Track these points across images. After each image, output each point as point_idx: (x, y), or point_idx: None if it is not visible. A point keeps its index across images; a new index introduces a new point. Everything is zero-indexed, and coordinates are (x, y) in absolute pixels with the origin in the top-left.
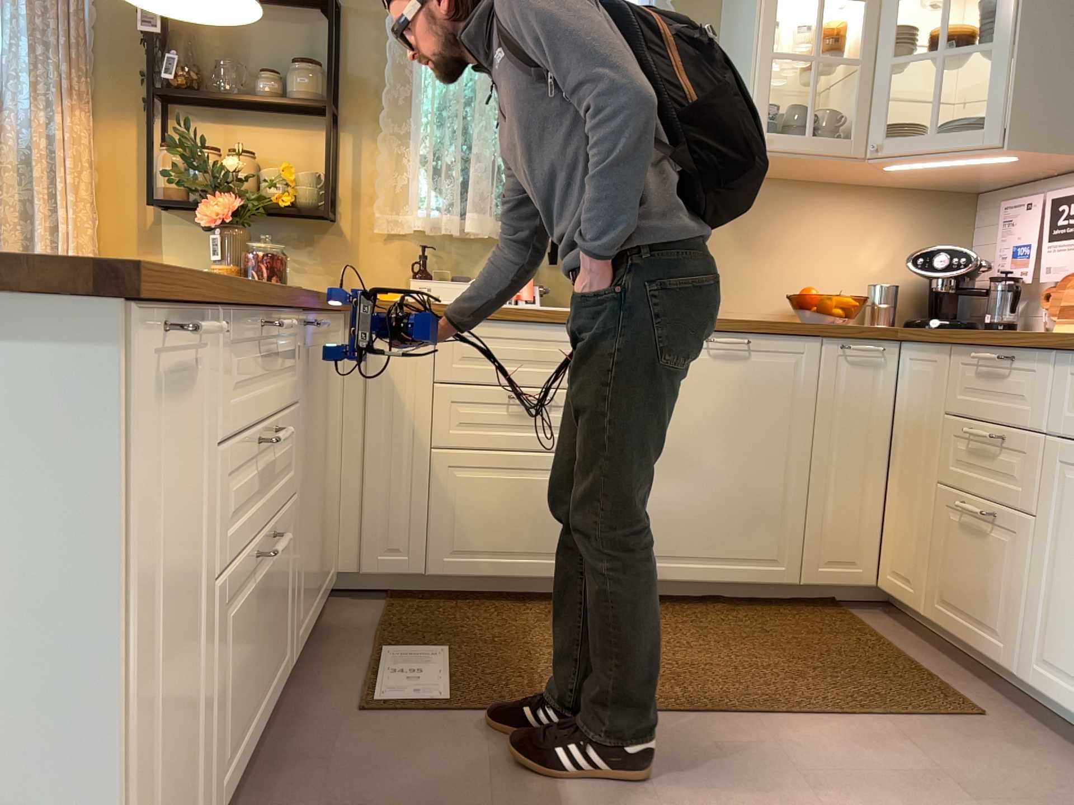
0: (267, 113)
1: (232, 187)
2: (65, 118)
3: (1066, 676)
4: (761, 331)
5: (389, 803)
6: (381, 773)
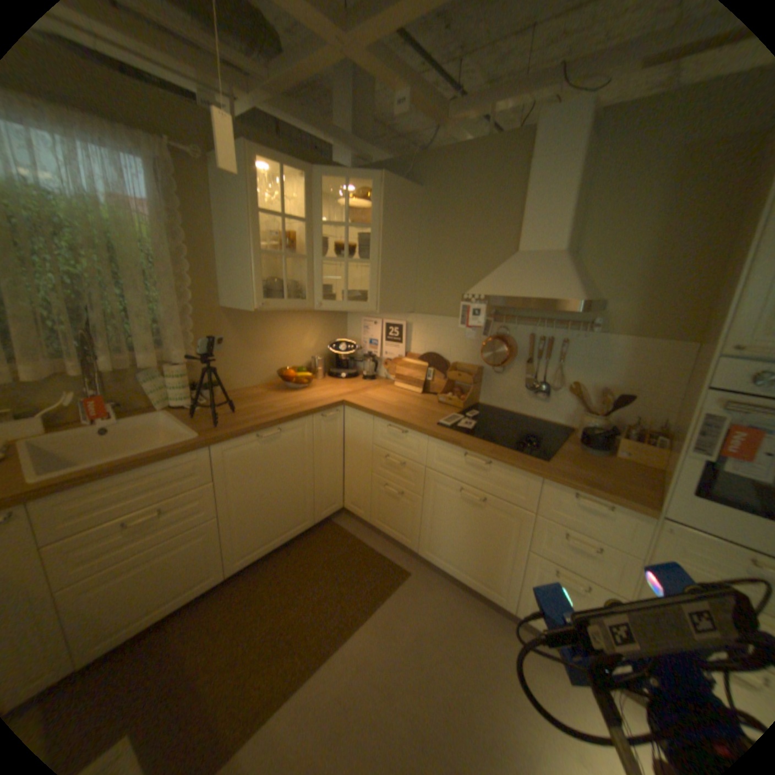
0: None
1: None
2: None
3: (439, 556)
4: (284, 423)
5: None
6: None
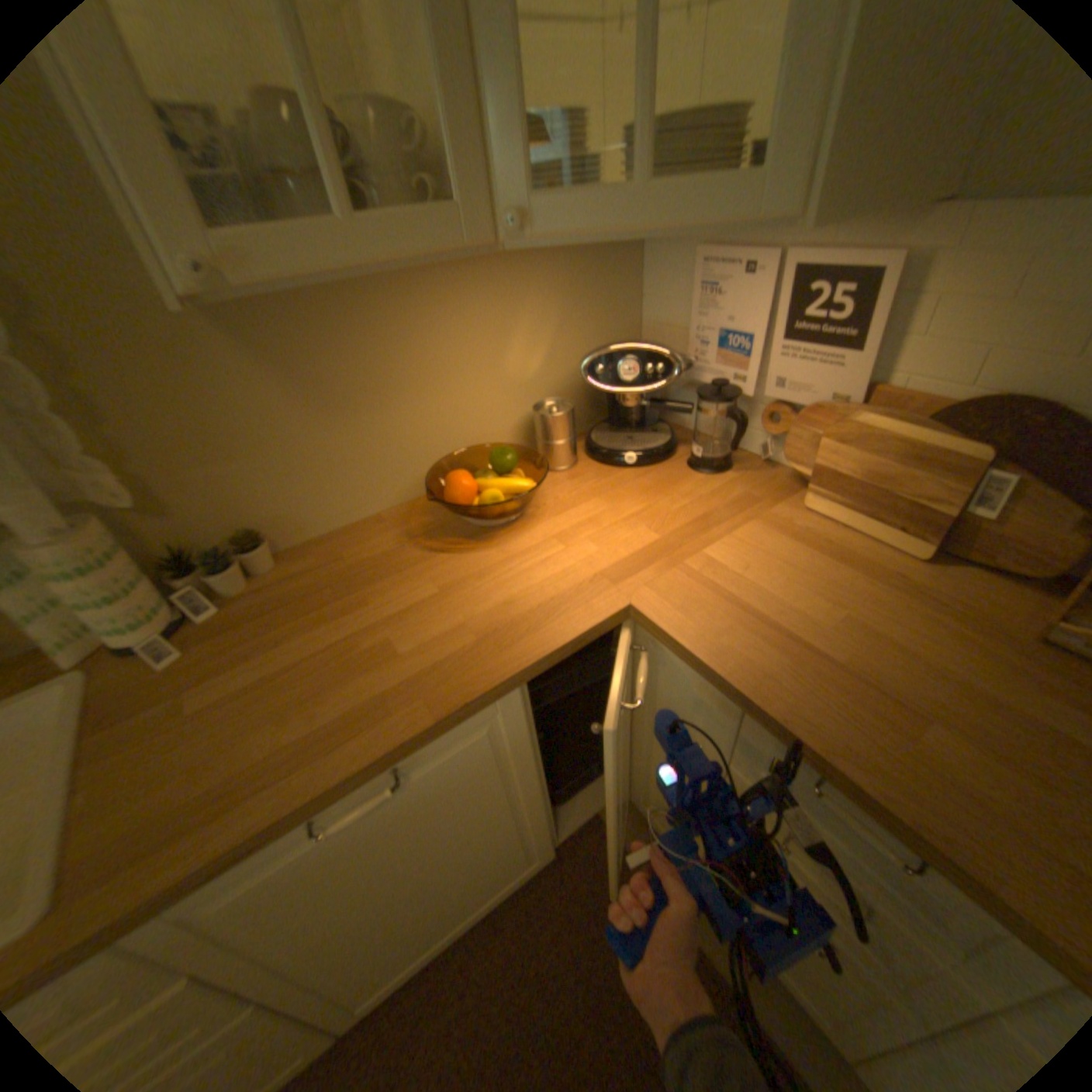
0: None
1: None
2: None
3: None
4: (413, 753)
5: None
6: None
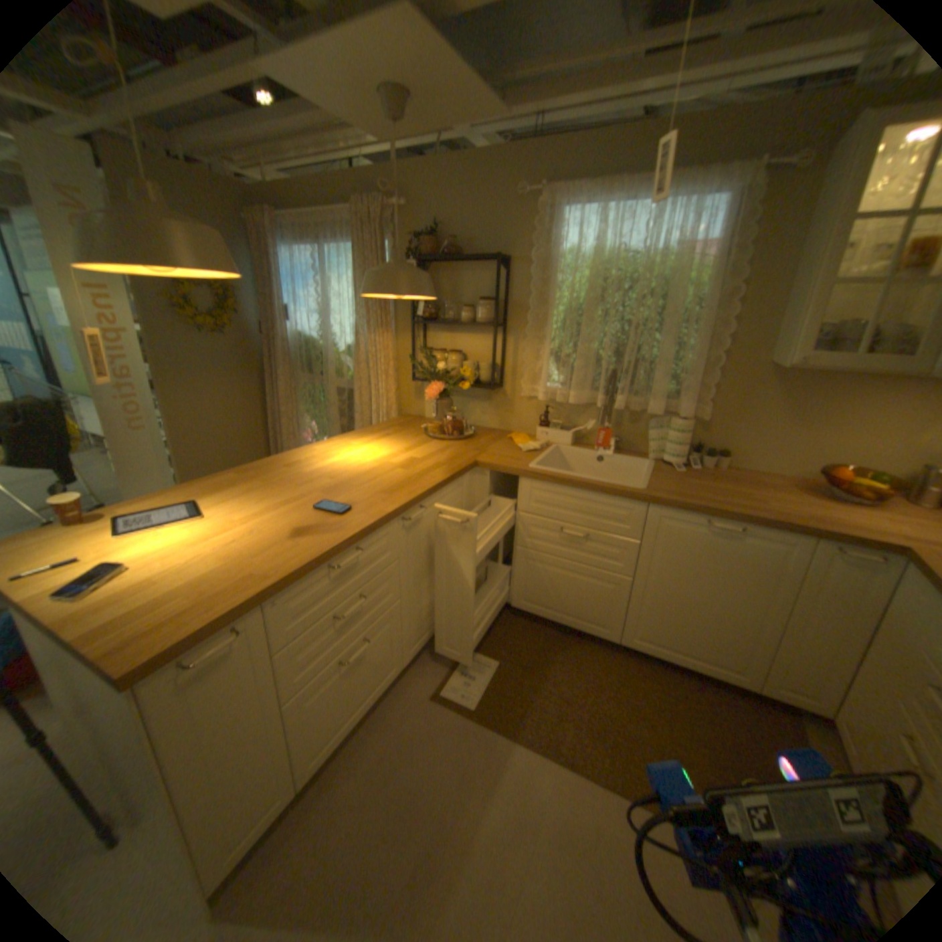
0: (469, 327)
1: (442, 377)
2: (377, 339)
3: None
4: (757, 526)
5: (406, 780)
6: (416, 754)
